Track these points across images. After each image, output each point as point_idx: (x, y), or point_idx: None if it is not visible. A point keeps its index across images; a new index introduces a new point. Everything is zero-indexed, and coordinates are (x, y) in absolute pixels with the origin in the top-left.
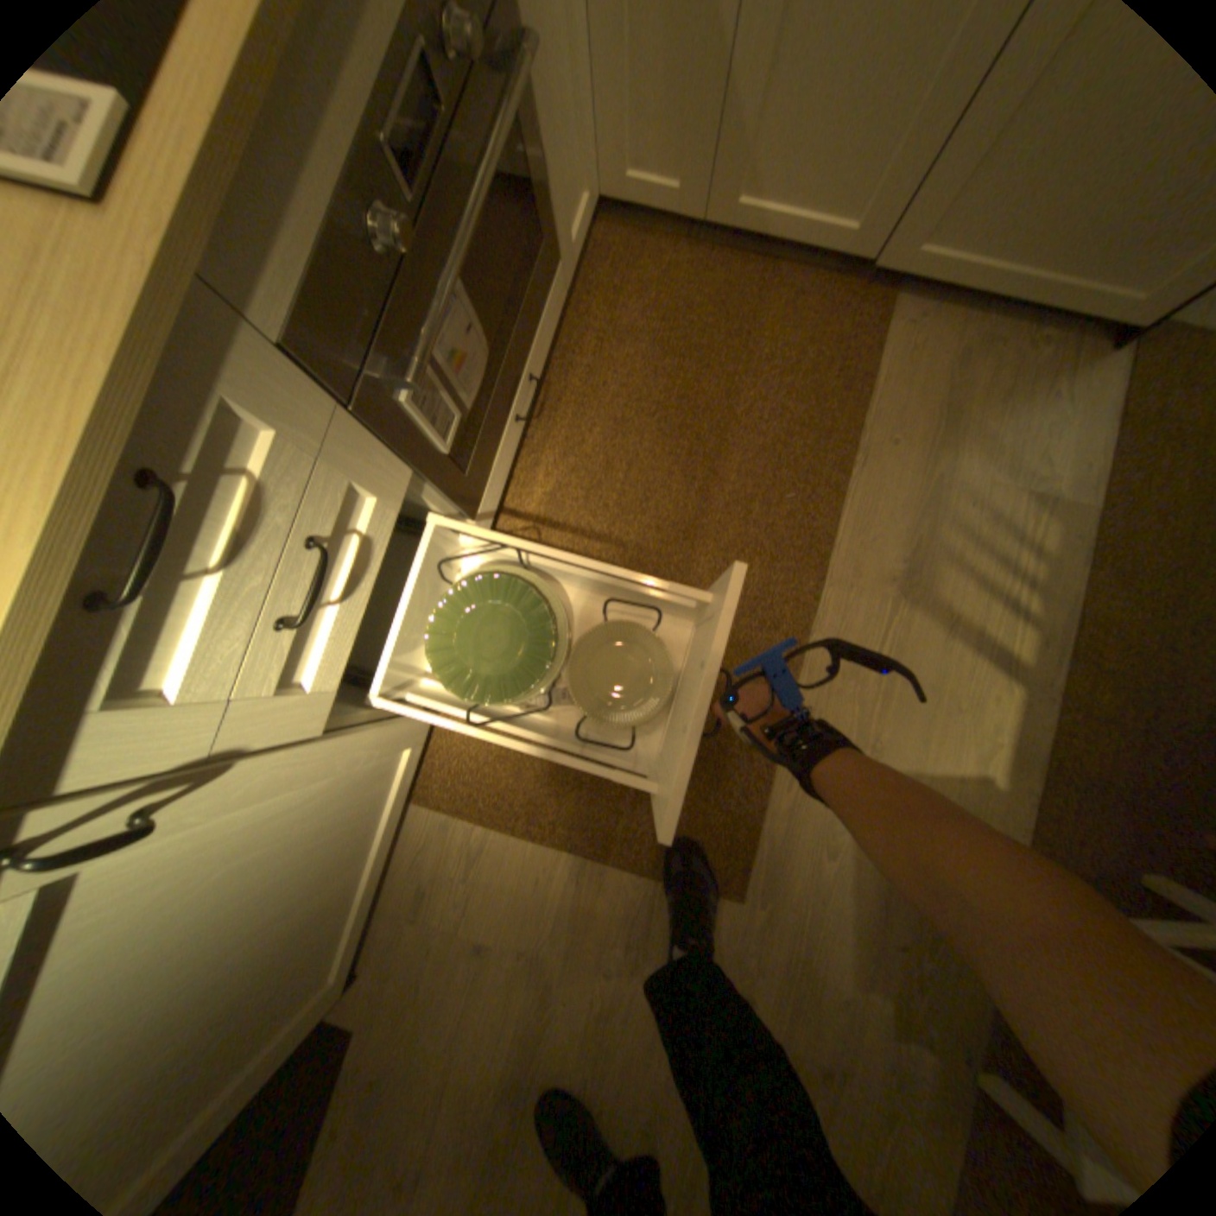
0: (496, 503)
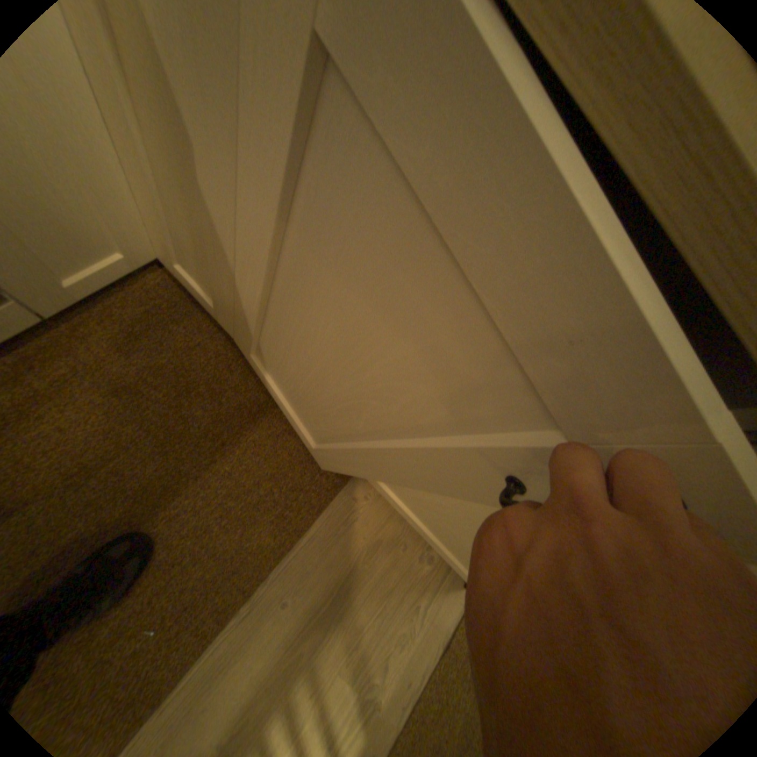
0: None
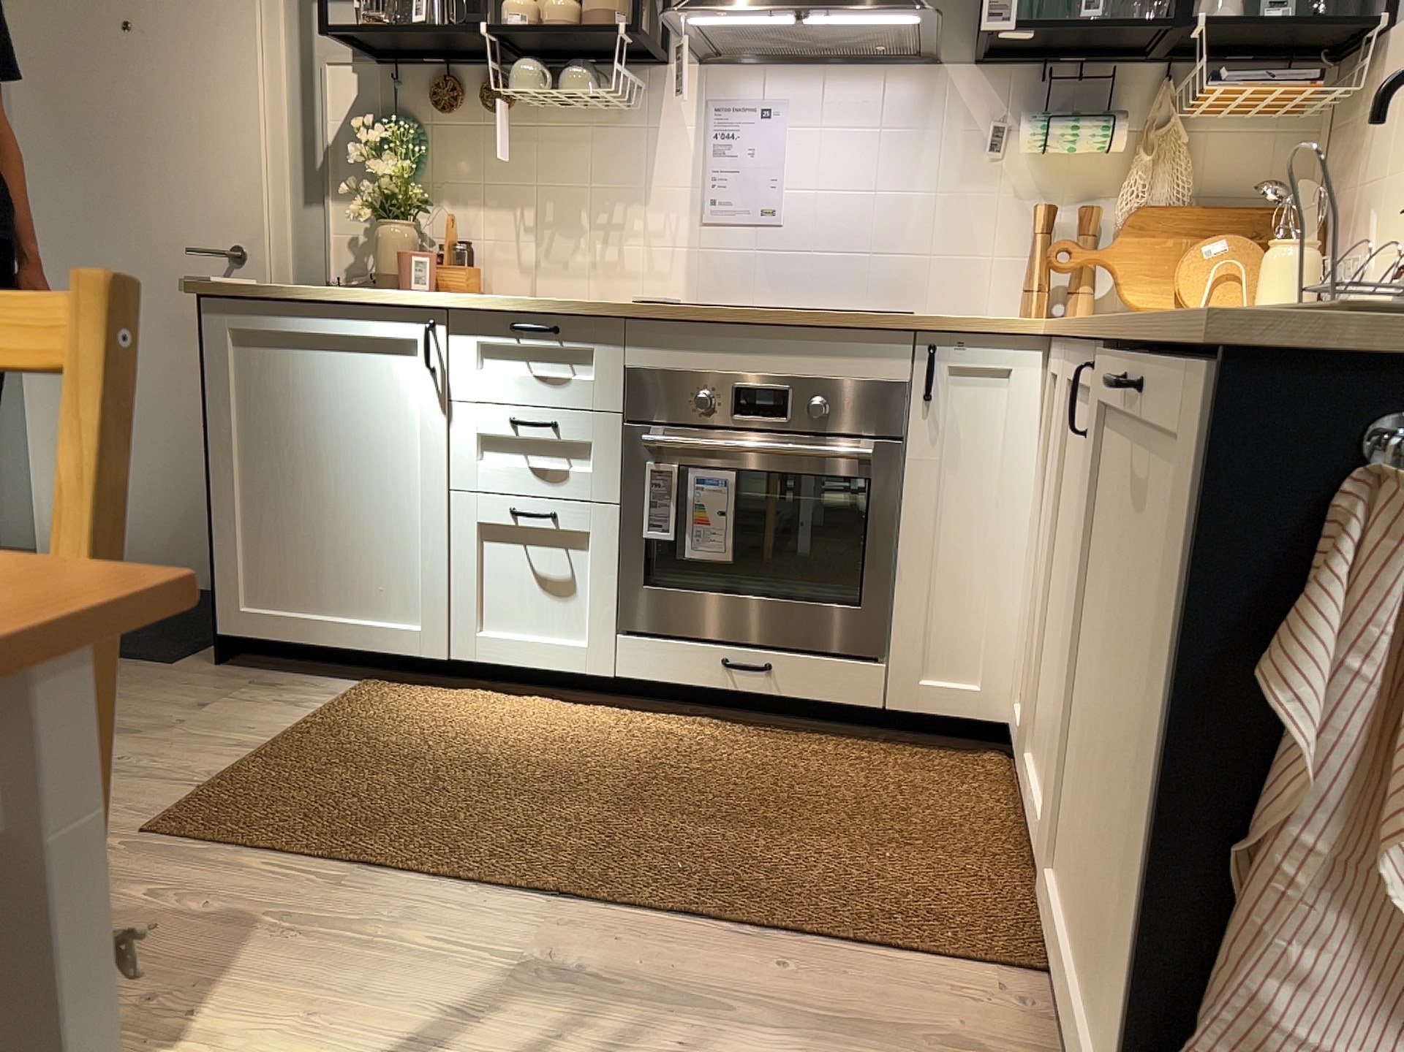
0: (648, 677)
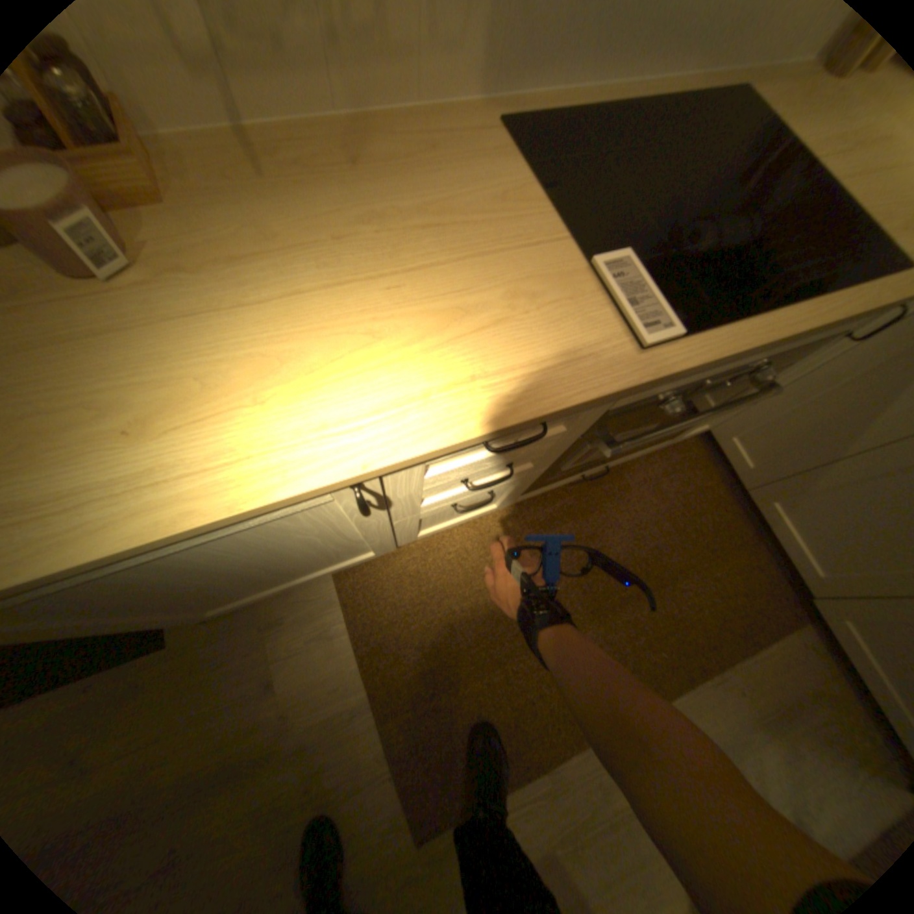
0: (532, 496)
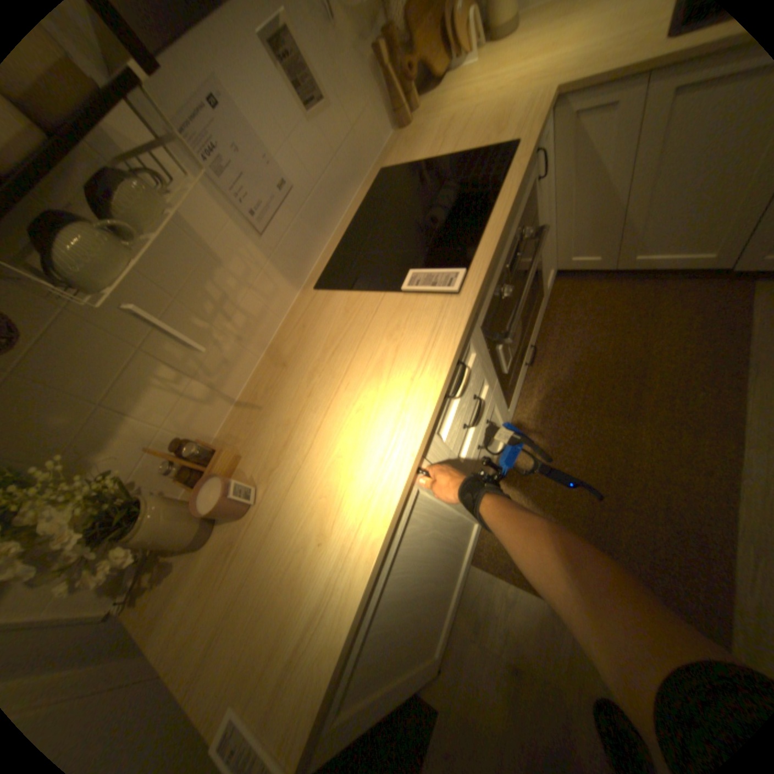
0: (516, 404)
